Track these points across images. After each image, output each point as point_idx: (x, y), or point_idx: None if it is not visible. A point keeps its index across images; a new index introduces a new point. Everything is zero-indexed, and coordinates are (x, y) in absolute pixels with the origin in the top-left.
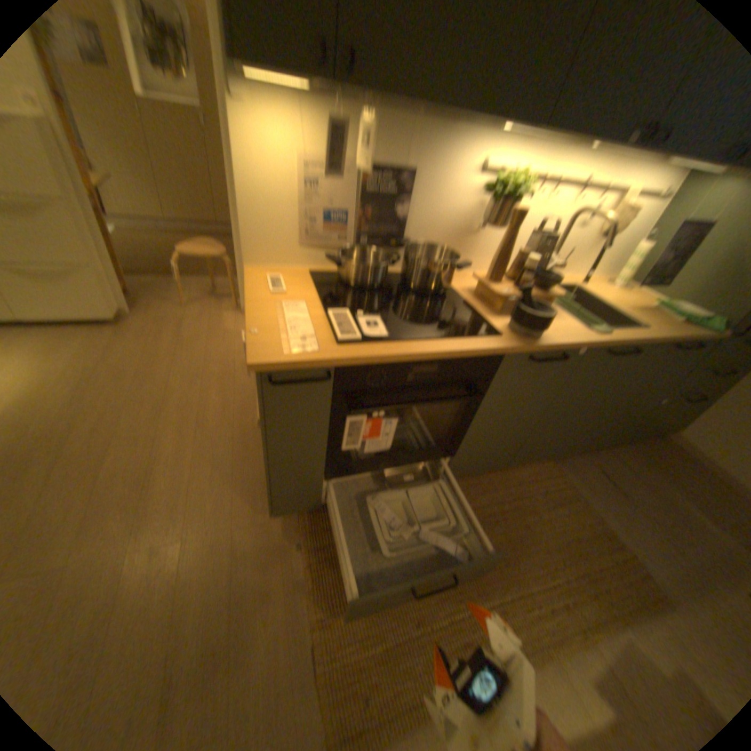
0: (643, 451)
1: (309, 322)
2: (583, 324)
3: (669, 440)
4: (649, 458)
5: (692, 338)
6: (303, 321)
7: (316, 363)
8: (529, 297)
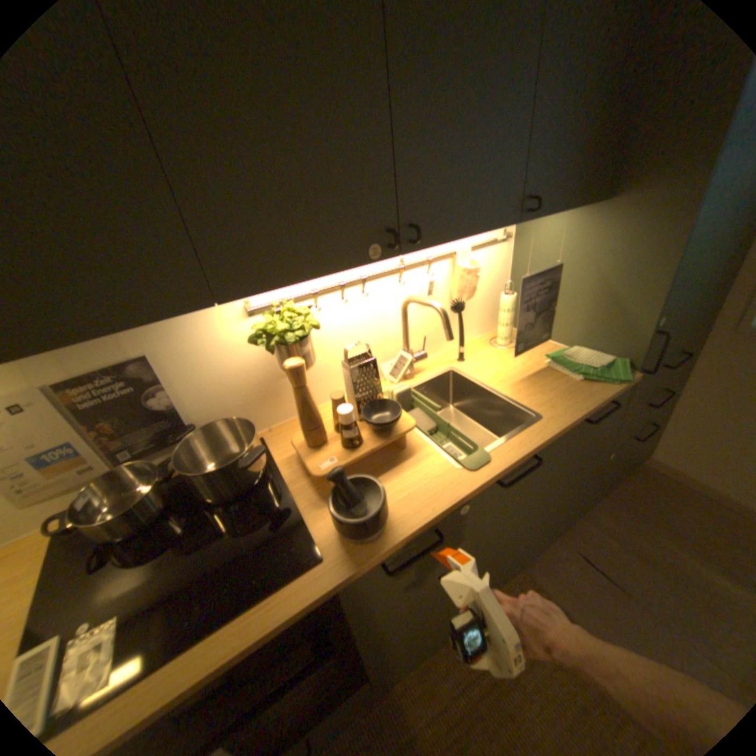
0: (622, 499)
1: None
2: (453, 459)
3: (644, 468)
4: (631, 507)
5: (599, 407)
6: None
7: None
8: (345, 484)
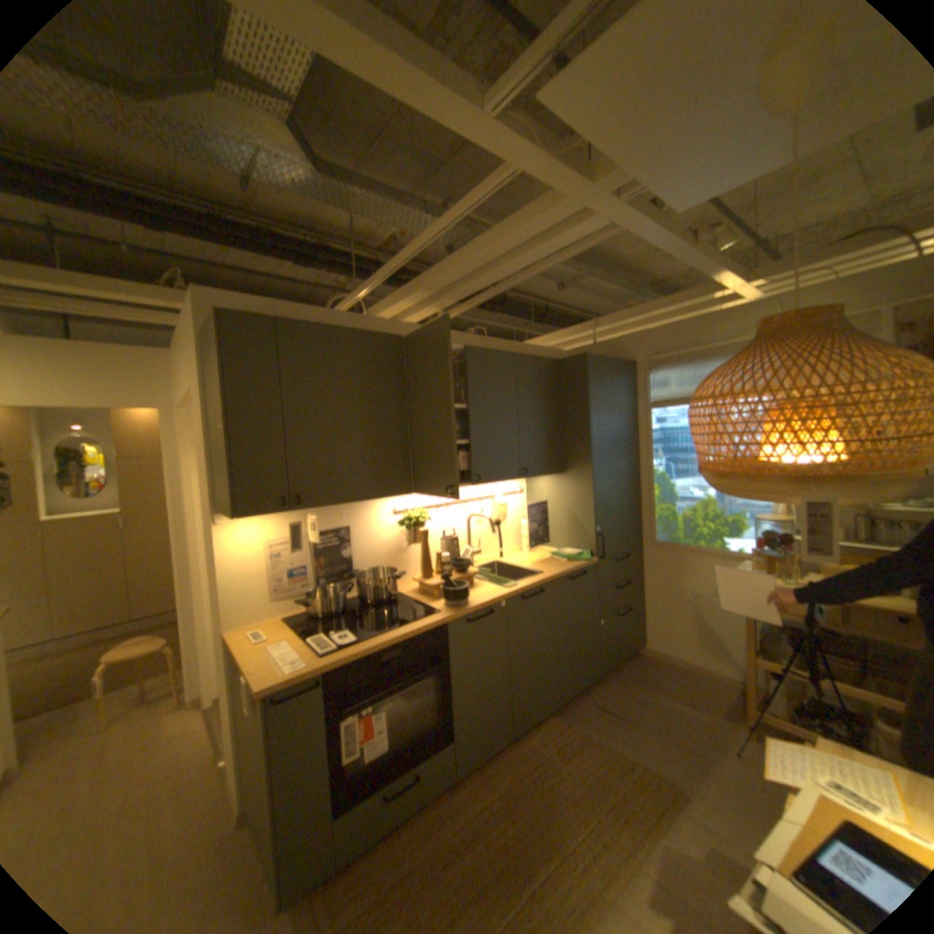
0: (627, 676)
1: (293, 653)
2: (498, 586)
3: (644, 658)
4: (633, 679)
5: (573, 570)
6: (289, 654)
7: (307, 677)
8: (448, 581)
